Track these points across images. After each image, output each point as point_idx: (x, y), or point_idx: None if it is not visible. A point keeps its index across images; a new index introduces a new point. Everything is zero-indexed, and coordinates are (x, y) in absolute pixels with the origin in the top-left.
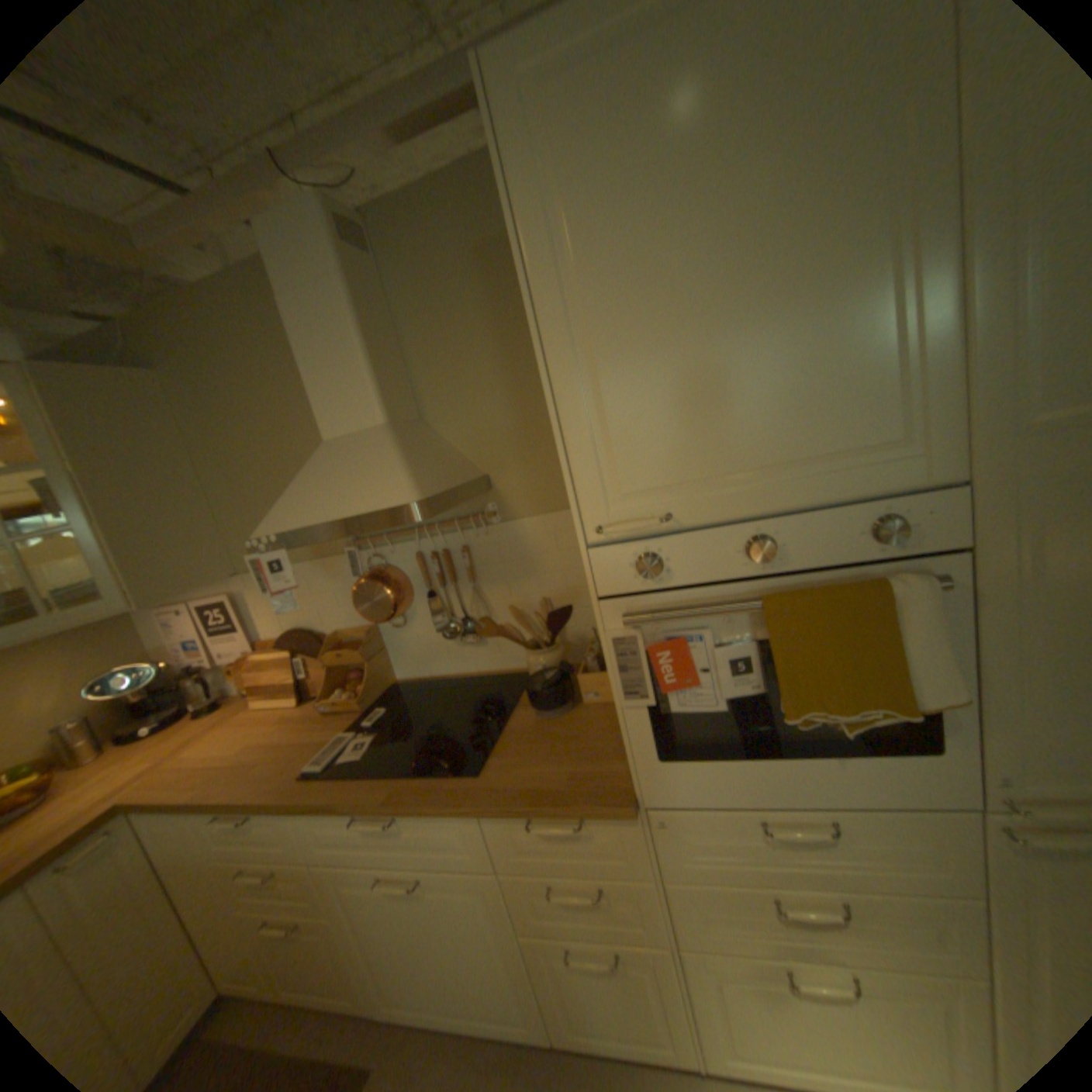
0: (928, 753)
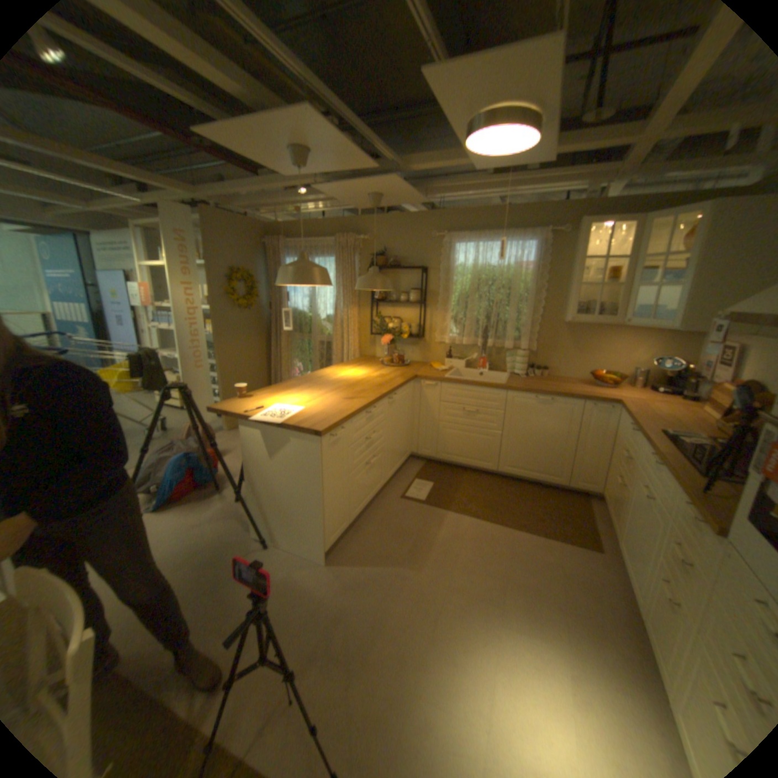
0: None
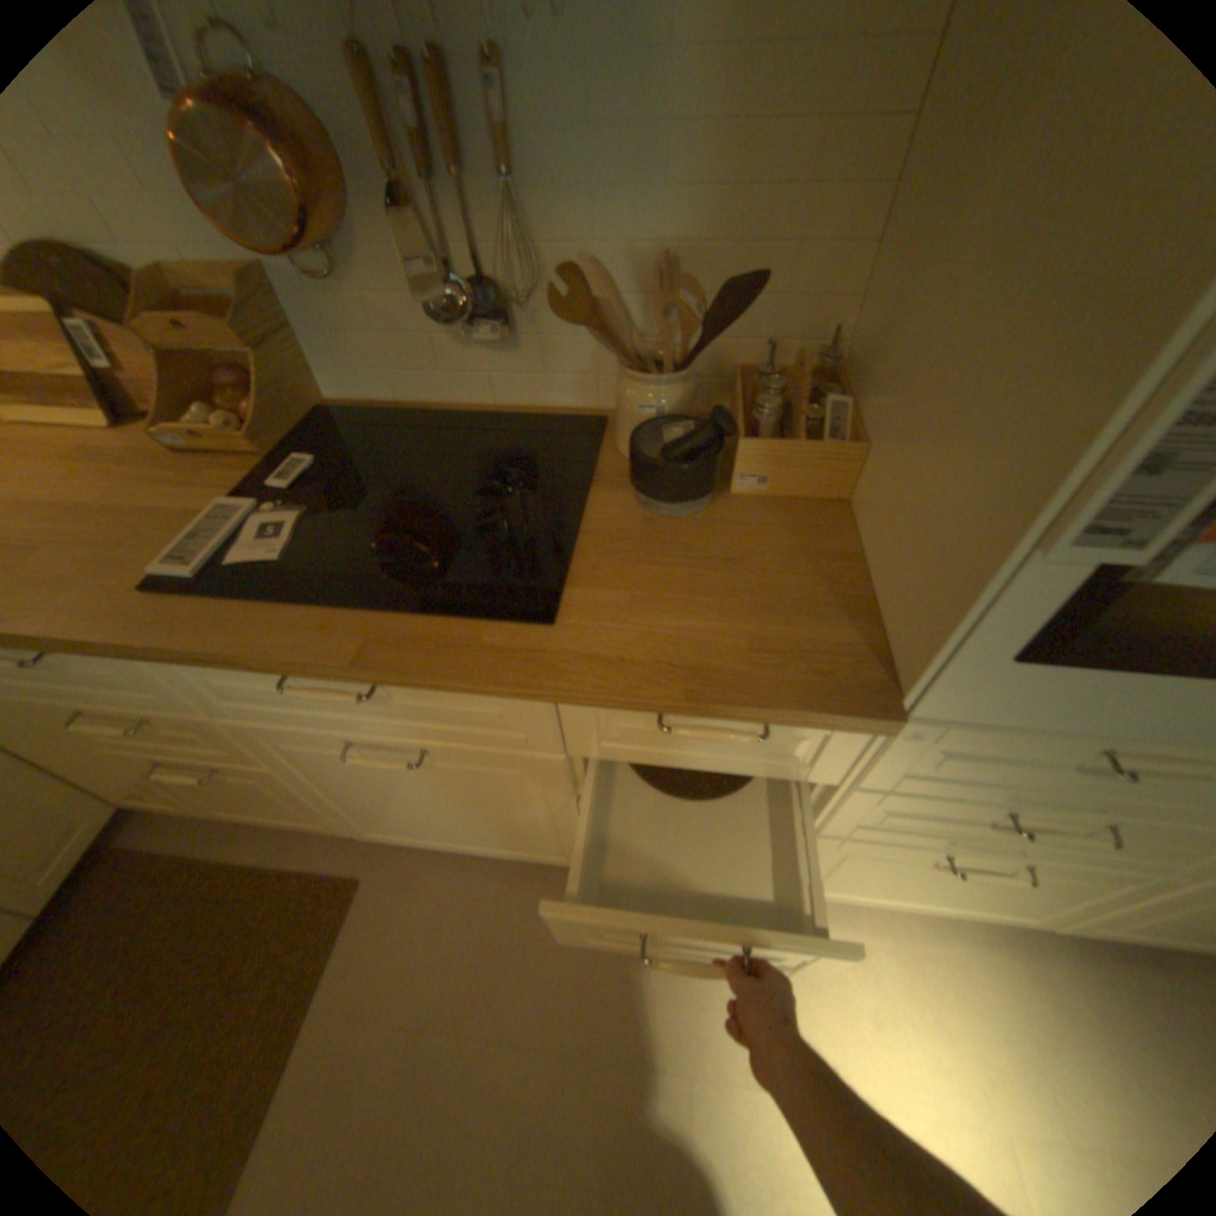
0: None
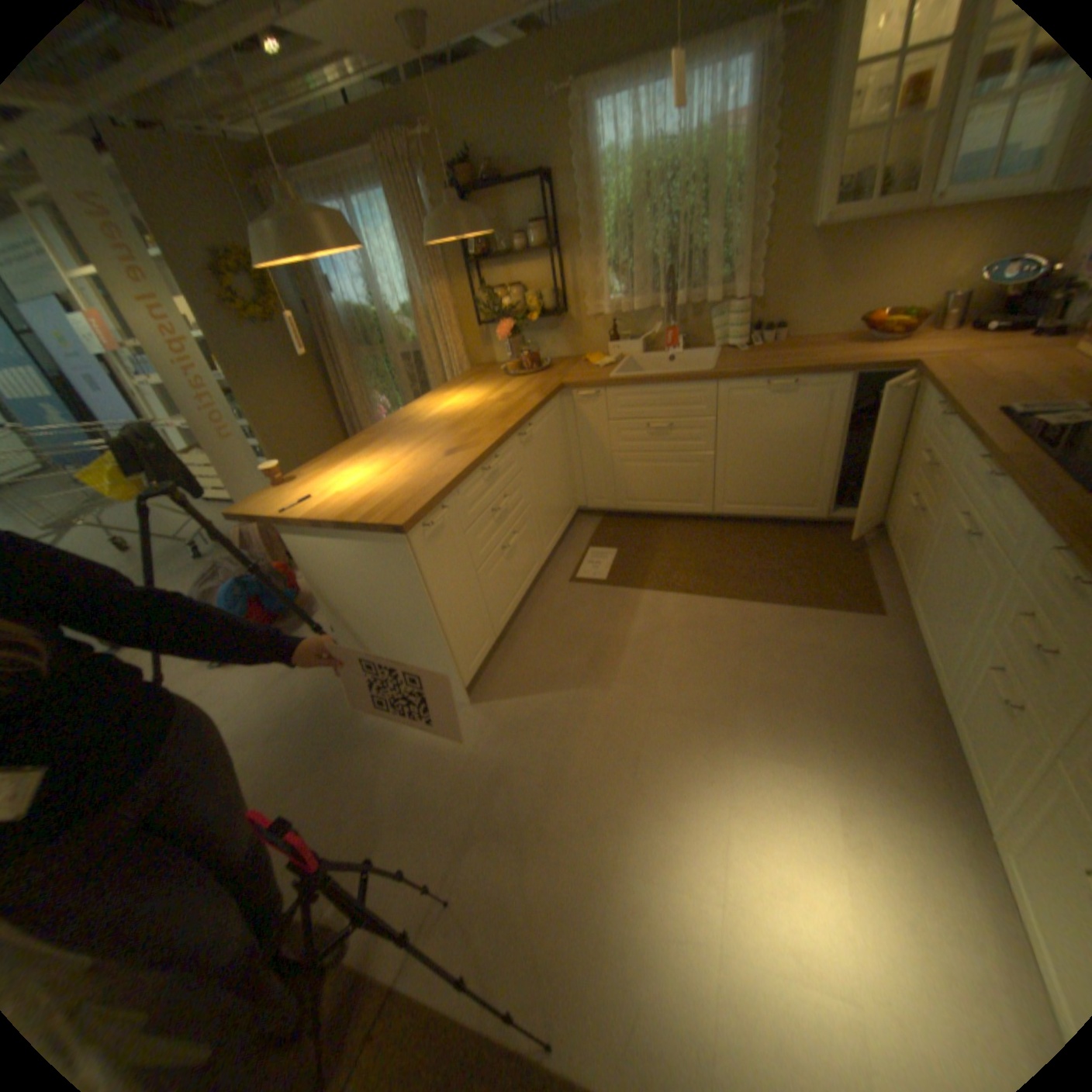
0: None
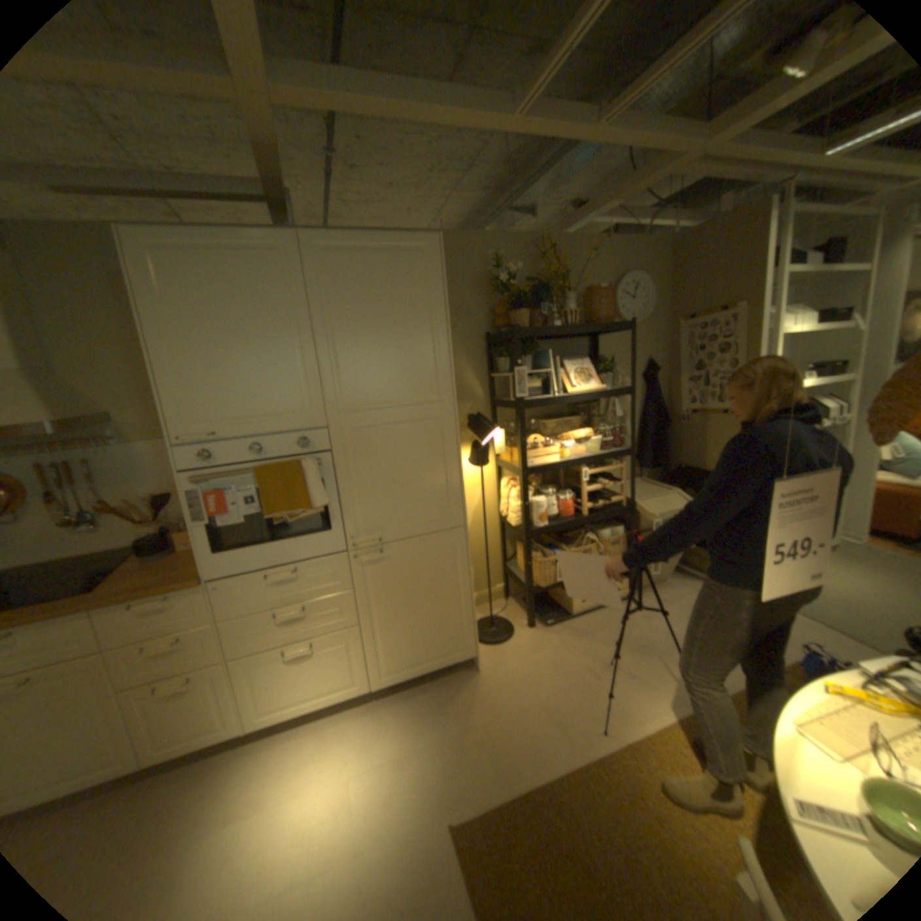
0: (324, 530)
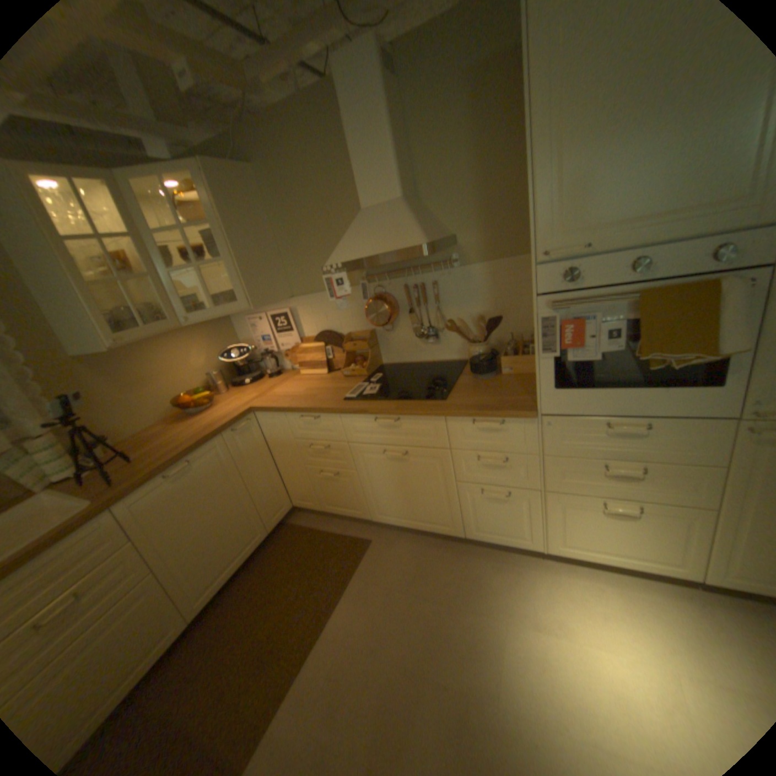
0: (714, 385)
